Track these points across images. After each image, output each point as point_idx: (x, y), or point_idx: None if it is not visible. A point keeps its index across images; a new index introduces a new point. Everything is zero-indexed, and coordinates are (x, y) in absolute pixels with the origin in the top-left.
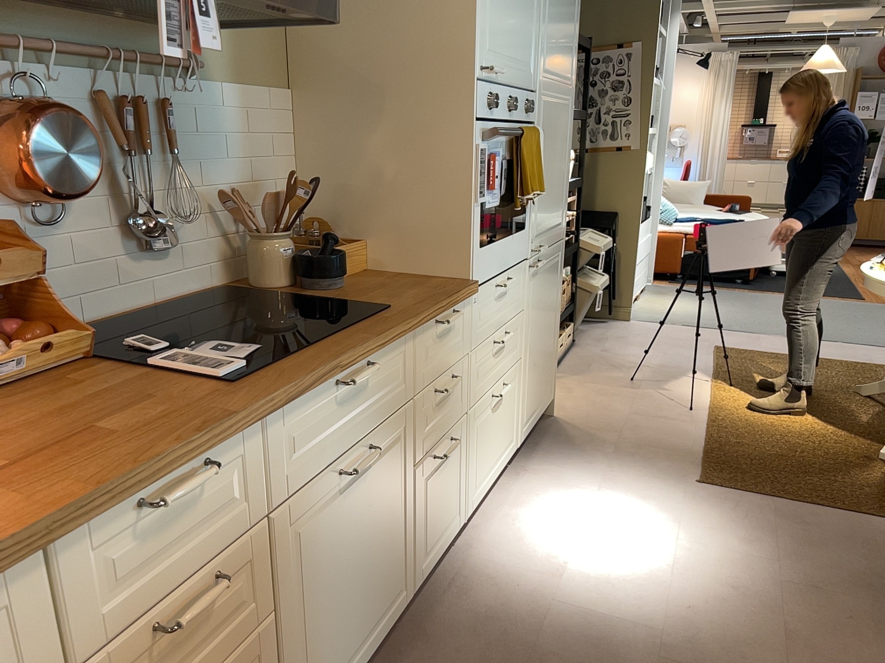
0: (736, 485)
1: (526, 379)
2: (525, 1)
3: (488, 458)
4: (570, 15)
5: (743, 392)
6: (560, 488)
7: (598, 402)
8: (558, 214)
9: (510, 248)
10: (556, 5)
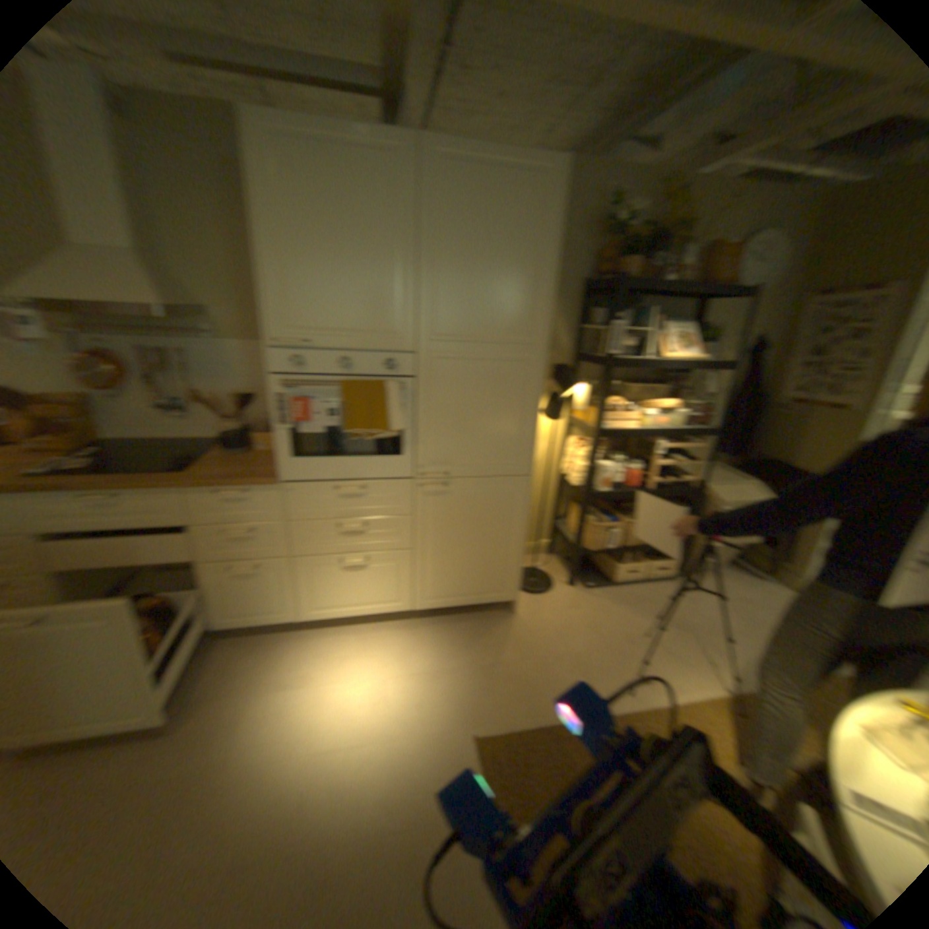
0: (492, 776)
1: (429, 568)
2: (374, 280)
3: (343, 598)
4: (522, 277)
5: (748, 738)
6: (402, 655)
7: (573, 632)
8: (507, 452)
9: (366, 465)
10: (468, 273)
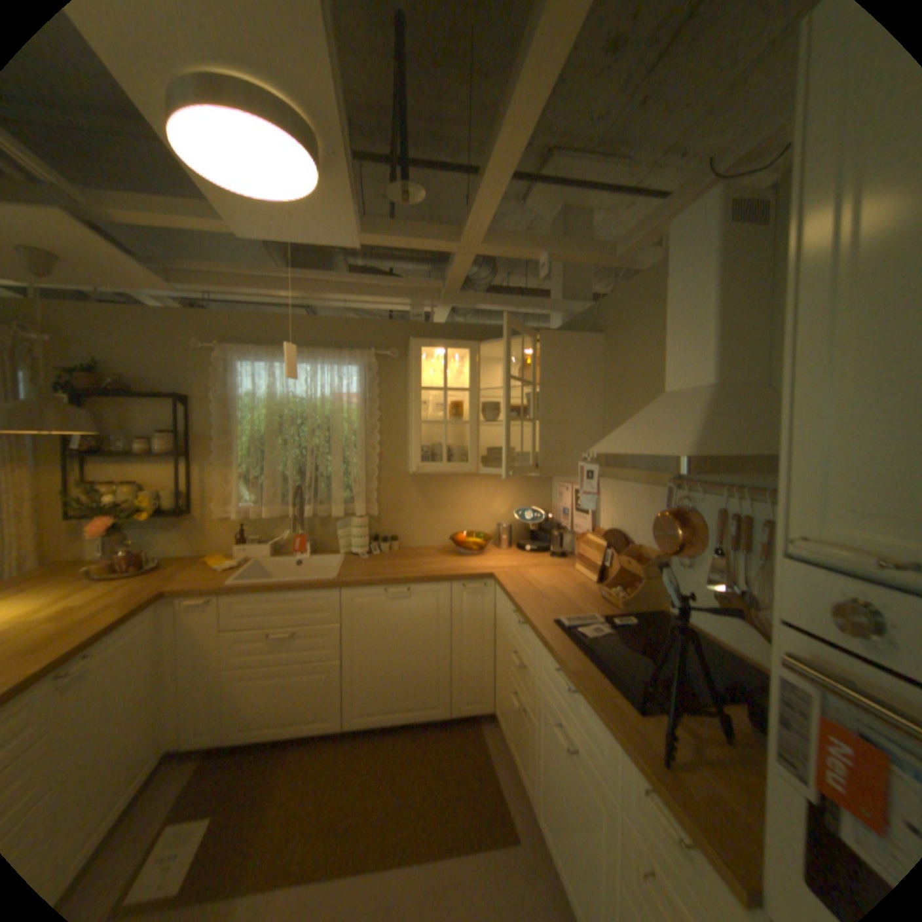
0: None
1: None
2: None
3: None
4: None
5: None
6: None
7: None
8: None
9: None
10: None
